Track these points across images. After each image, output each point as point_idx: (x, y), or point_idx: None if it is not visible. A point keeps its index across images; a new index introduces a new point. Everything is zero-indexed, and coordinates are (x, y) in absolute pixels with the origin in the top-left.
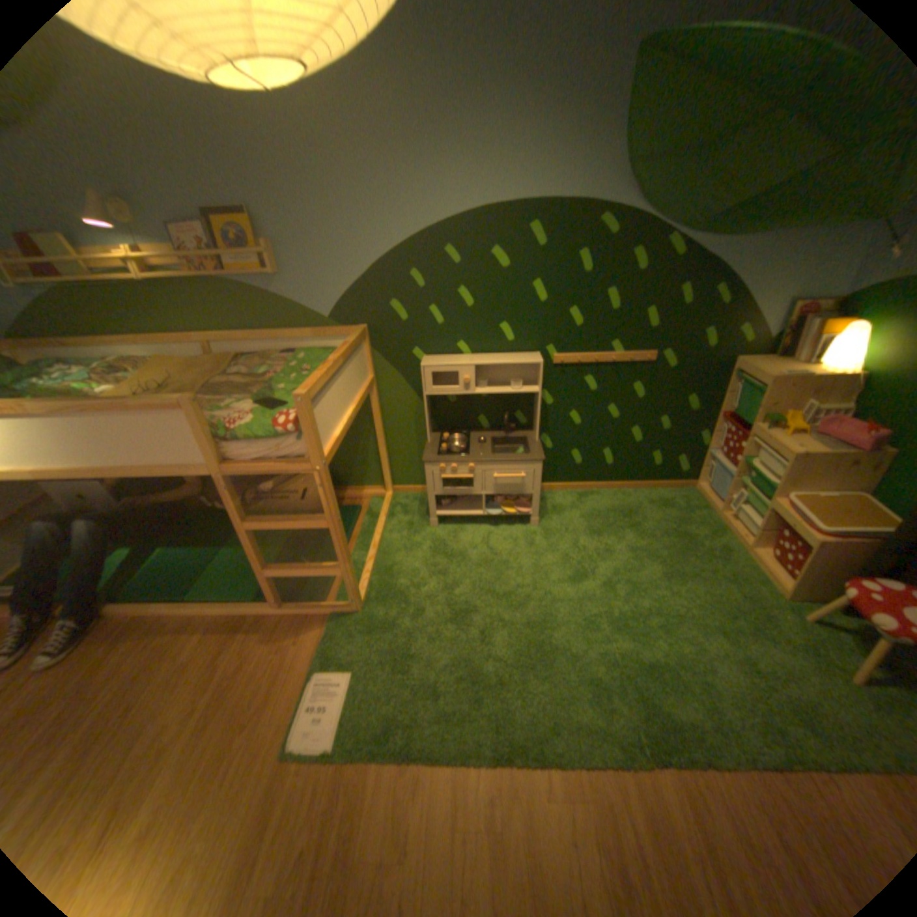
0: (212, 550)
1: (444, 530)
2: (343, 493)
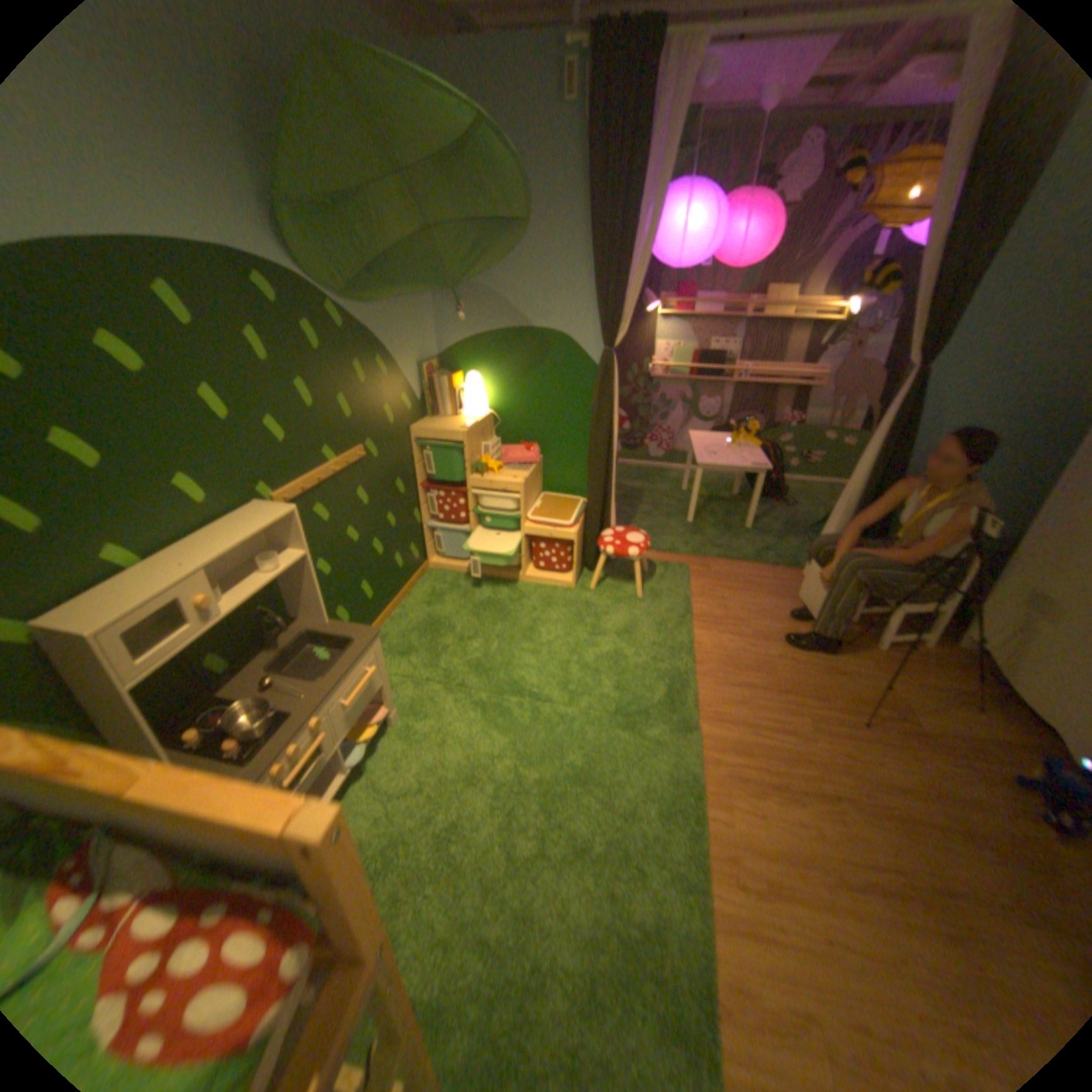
0: None
1: None
2: None
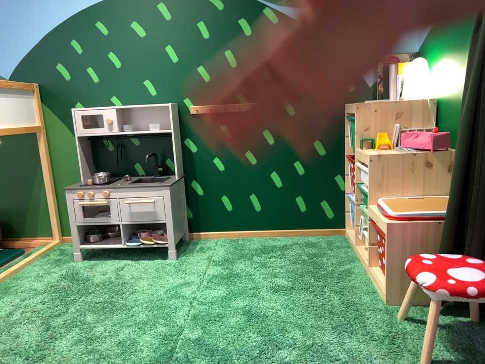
0: None
1: (86, 264)
2: (15, 242)
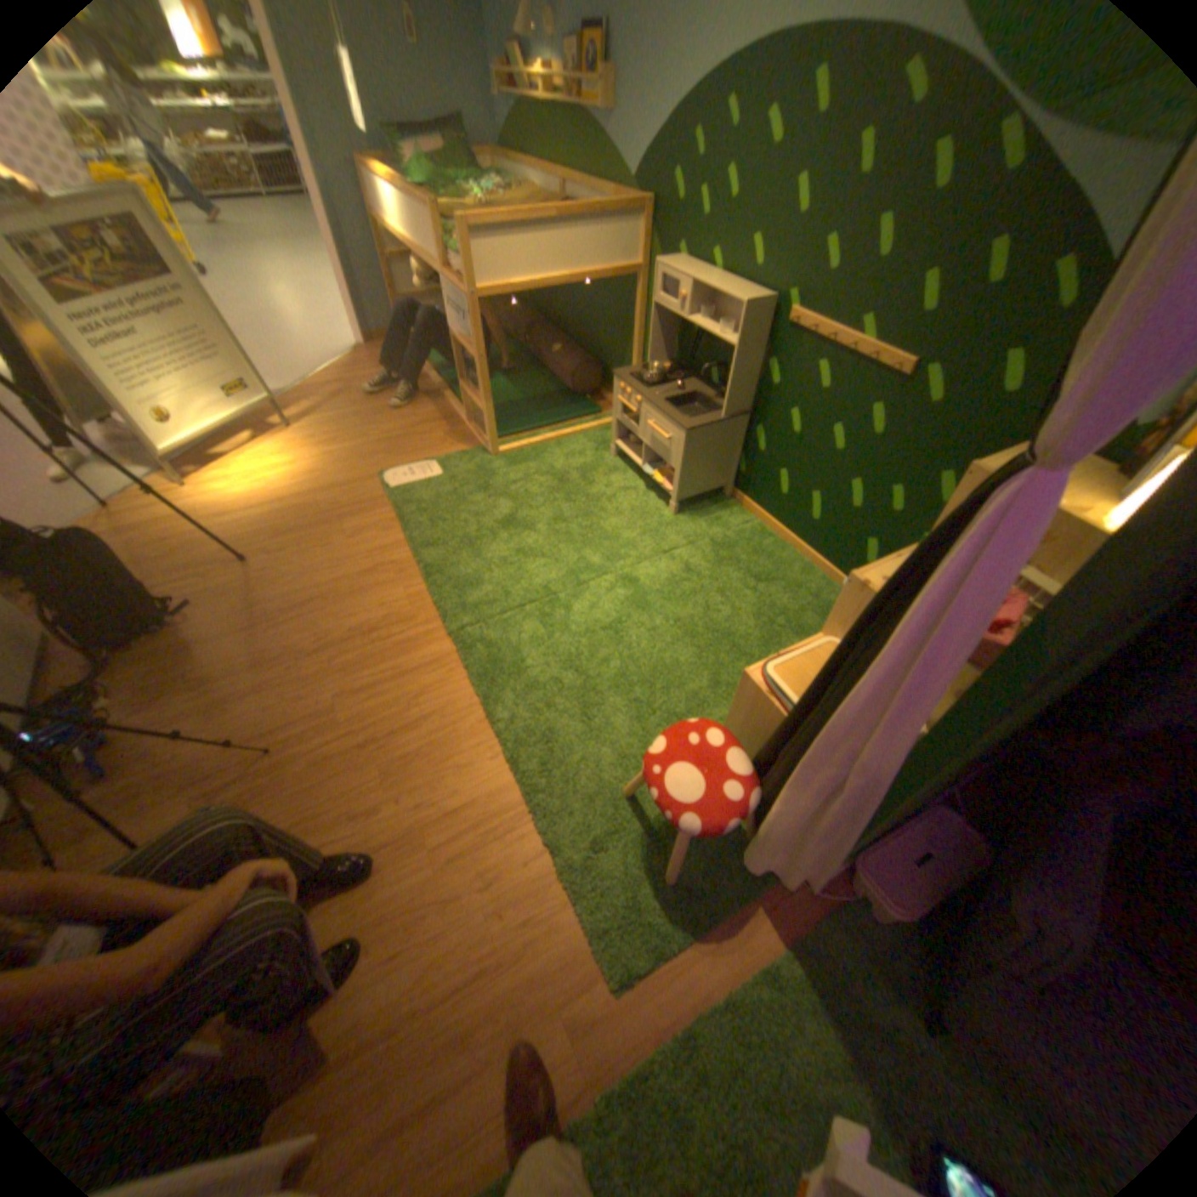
0: (498, 377)
1: (614, 464)
2: (606, 396)
